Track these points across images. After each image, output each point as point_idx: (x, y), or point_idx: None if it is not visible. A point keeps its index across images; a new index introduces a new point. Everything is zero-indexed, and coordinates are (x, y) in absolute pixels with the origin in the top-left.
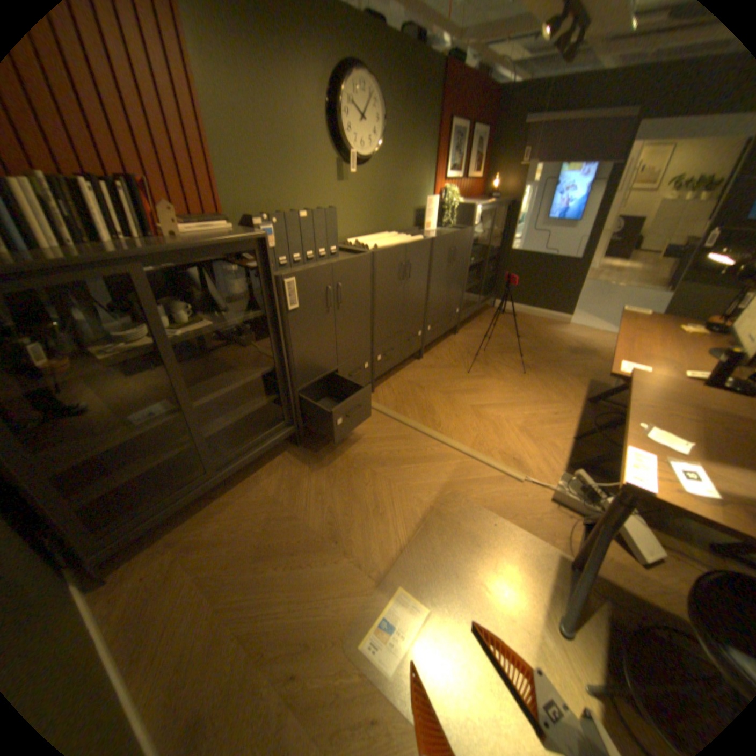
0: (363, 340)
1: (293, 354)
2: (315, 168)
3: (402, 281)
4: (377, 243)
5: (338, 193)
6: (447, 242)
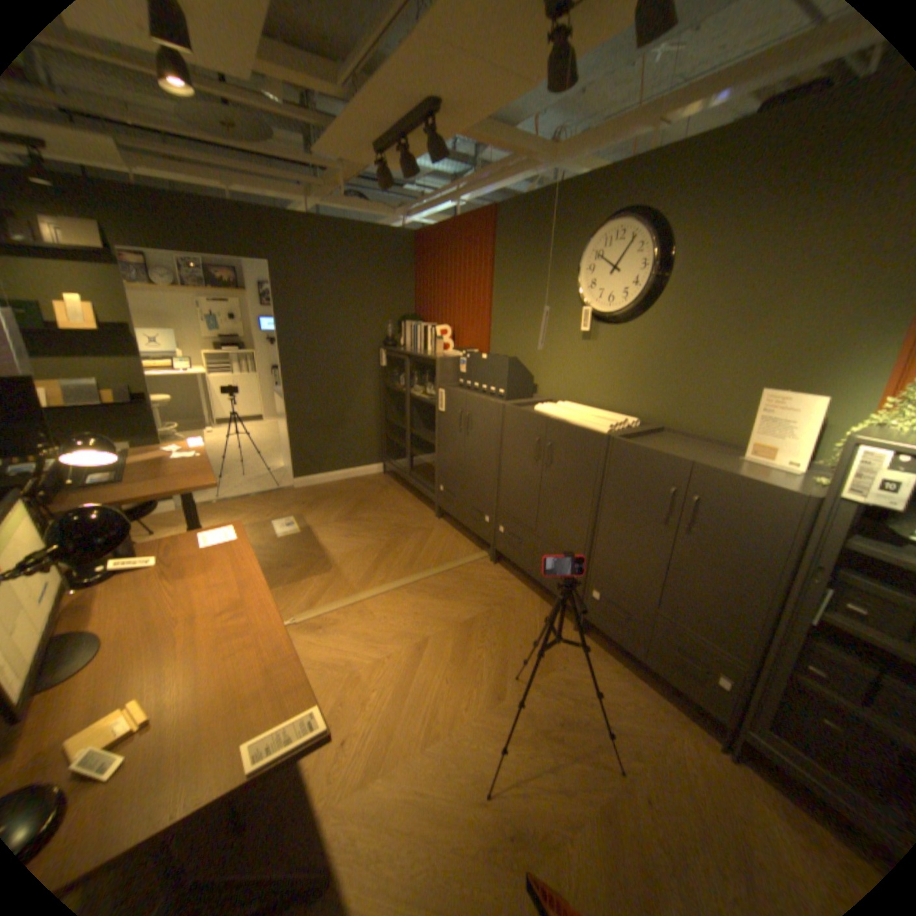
0: (486, 487)
1: (440, 443)
2: (559, 325)
3: (538, 461)
4: (548, 408)
5: (580, 351)
6: (661, 467)
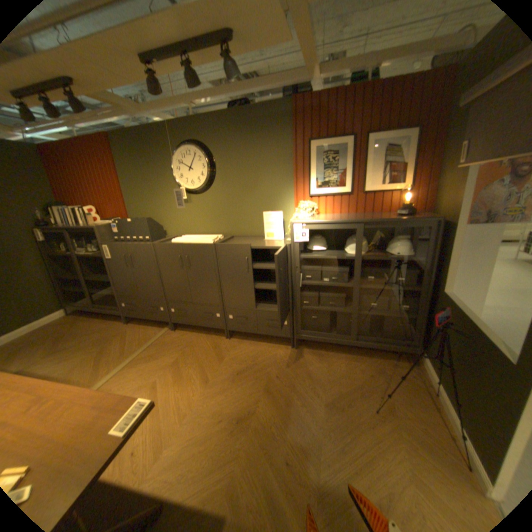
0: (155, 292)
1: (112, 278)
2: (168, 198)
3: (182, 267)
4: (178, 240)
5: (184, 209)
6: (239, 251)
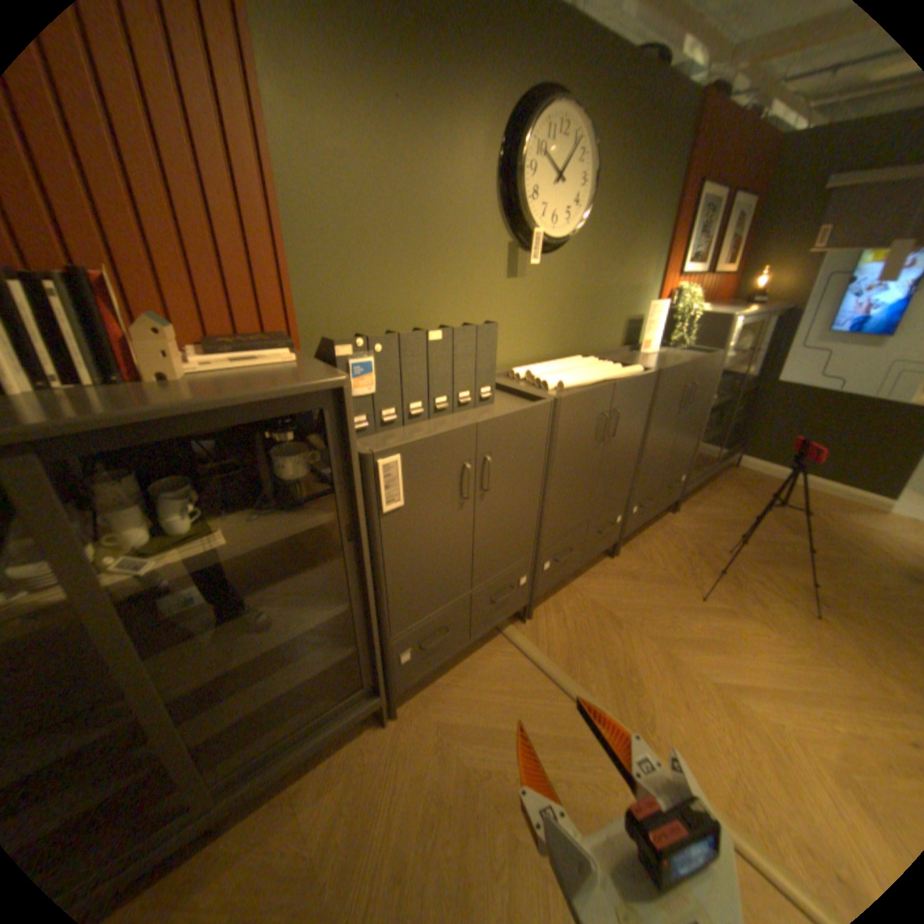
0: (521, 542)
1: (386, 583)
2: (471, 256)
3: (599, 442)
4: (563, 378)
5: (505, 295)
6: (683, 375)
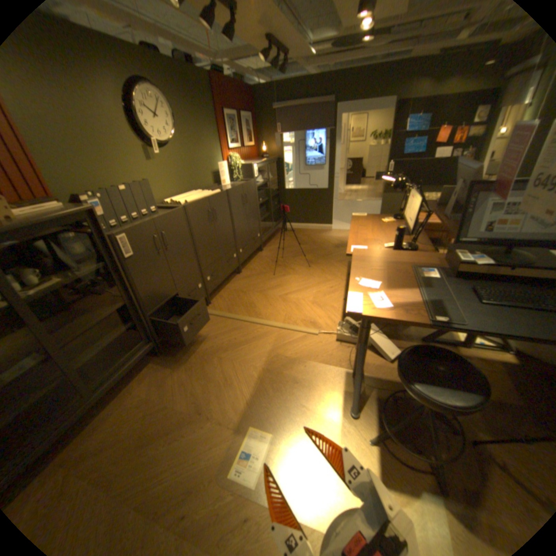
0: (193, 269)
1: (138, 289)
2: (126, 153)
3: (212, 222)
4: (187, 199)
5: (149, 168)
6: (239, 191)
